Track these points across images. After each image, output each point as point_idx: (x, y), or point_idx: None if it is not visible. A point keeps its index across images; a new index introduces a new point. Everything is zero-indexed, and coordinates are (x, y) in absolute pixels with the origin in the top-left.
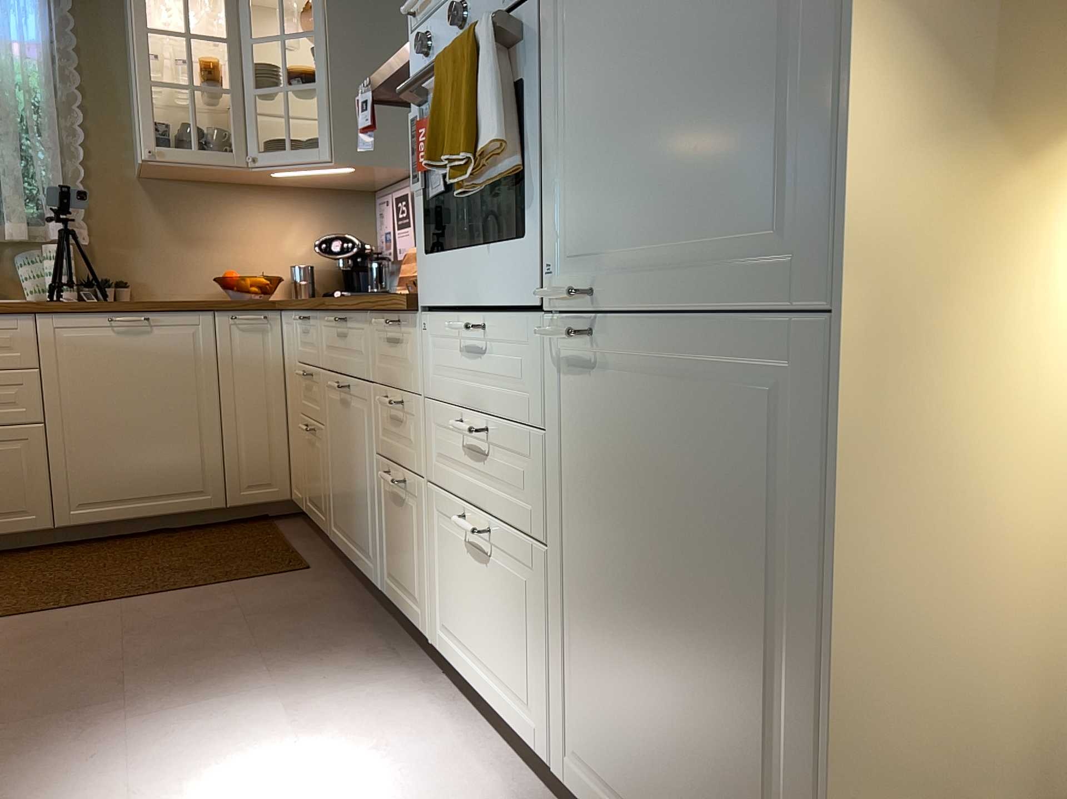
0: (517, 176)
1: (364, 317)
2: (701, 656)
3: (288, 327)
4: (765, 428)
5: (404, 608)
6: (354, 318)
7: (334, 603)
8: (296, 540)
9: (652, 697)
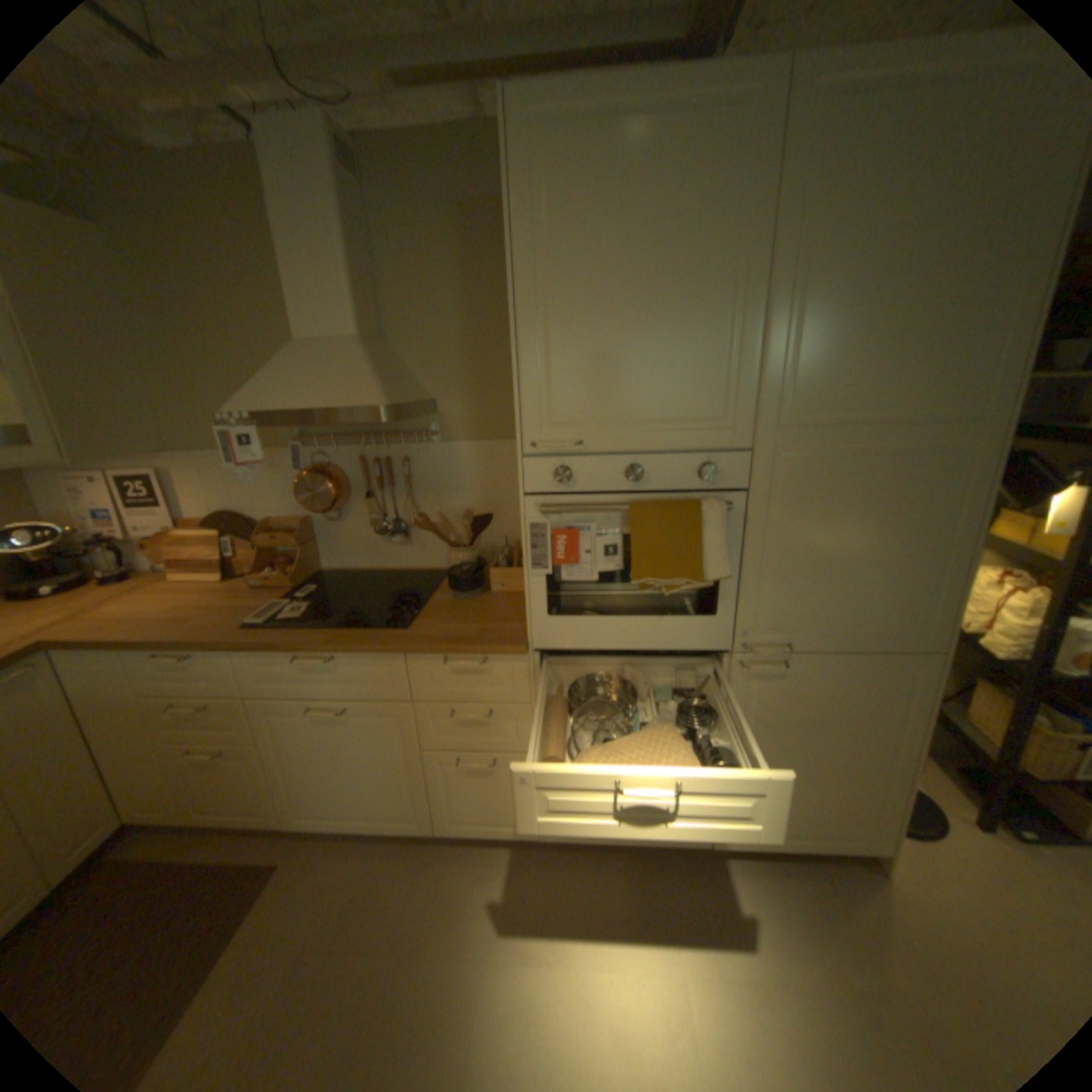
0: (709, 585)
1: (392, 656)
2: (844, 768)
3: (92, 667)
4: (897, 689)
5: (488, 833)
6: (358, 657)
7: (367, 872)
8: (191, 855)
9: (806, 792)
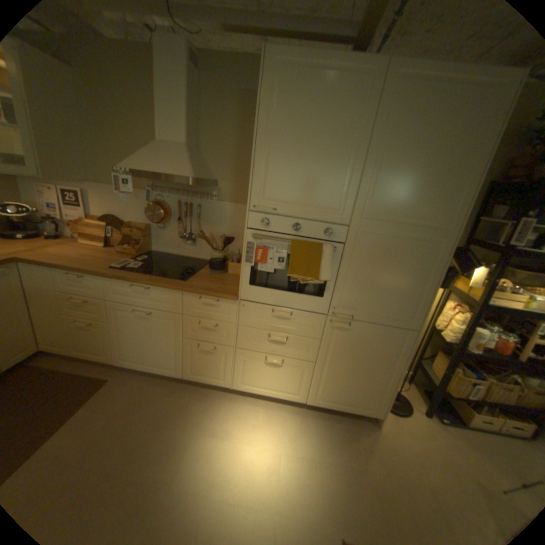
0: (321, 283)
1: (176, 292)
2: (368, 376)
3: (37, 274)
4: (395, 344)
5: (207, 381)
6: (161, 290)
7: (149, 390)
8: (68, 370)
9: (350, 384)
